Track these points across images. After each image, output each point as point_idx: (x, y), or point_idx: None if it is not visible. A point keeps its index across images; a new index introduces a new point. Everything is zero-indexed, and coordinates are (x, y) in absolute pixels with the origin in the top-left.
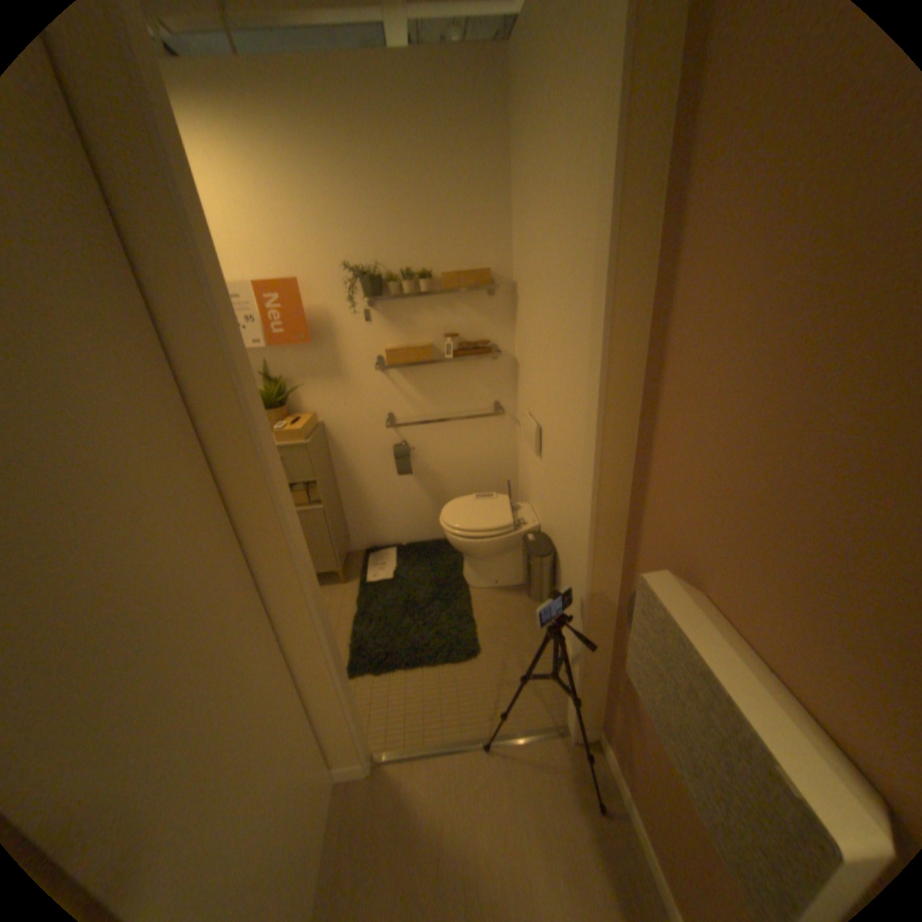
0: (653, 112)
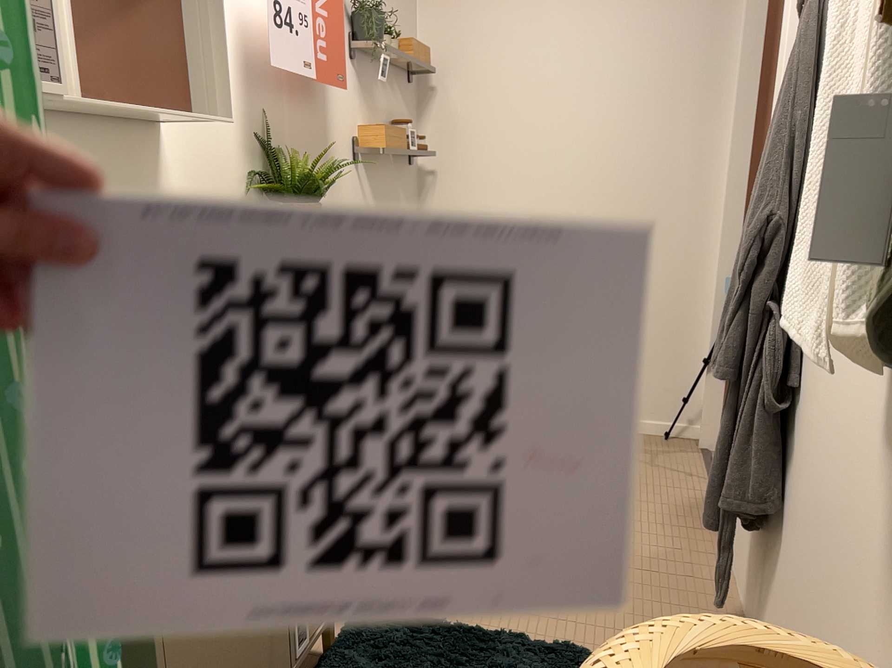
0: None
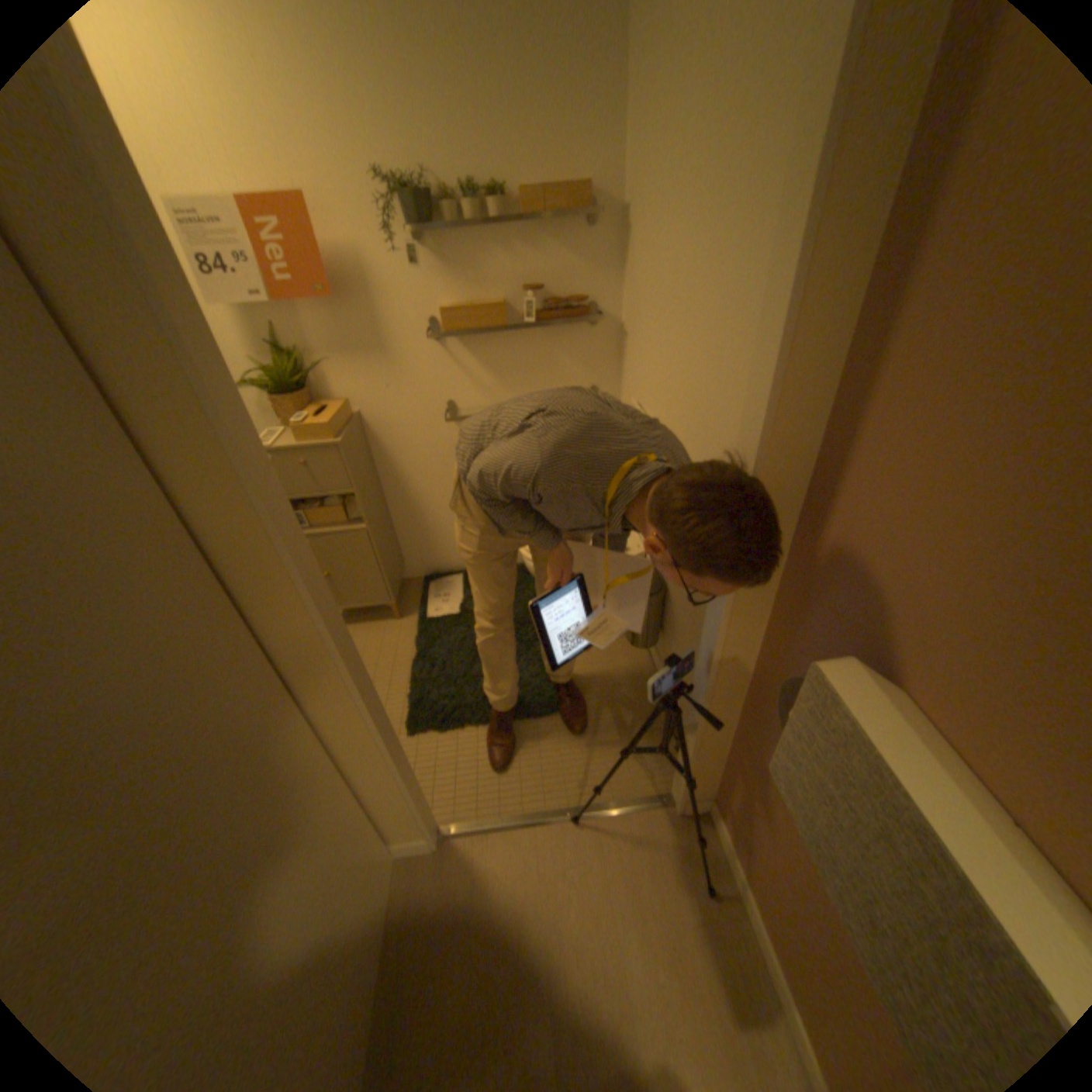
0: None
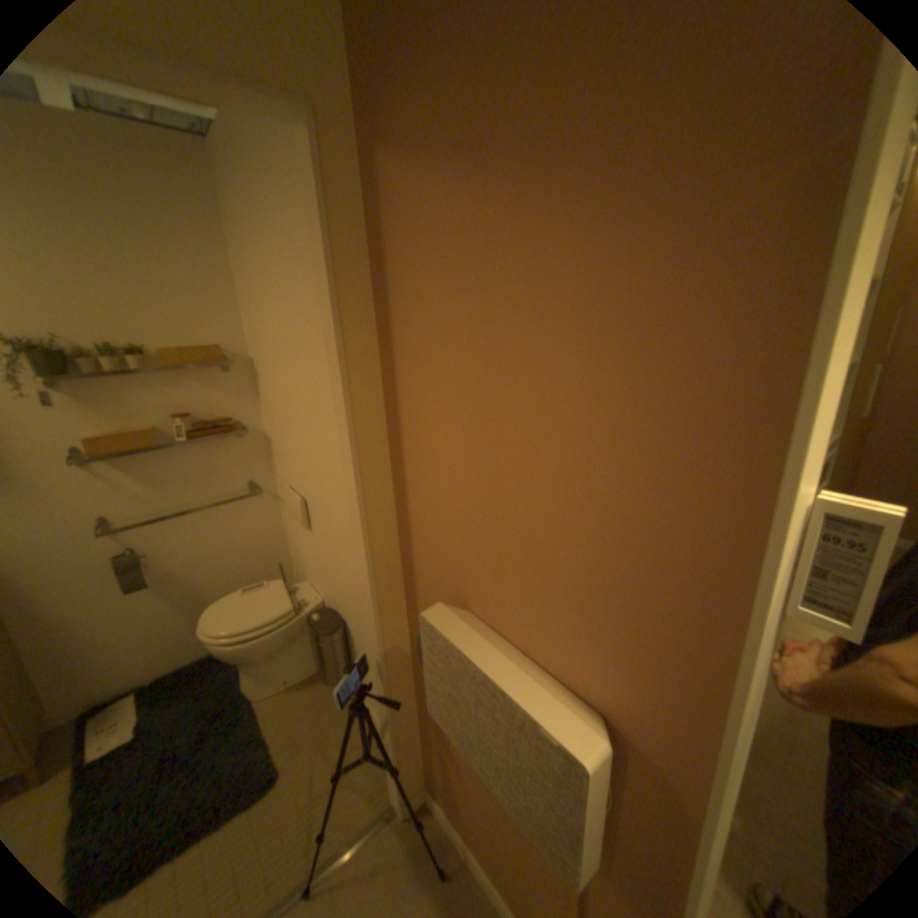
0: (351, 234)
